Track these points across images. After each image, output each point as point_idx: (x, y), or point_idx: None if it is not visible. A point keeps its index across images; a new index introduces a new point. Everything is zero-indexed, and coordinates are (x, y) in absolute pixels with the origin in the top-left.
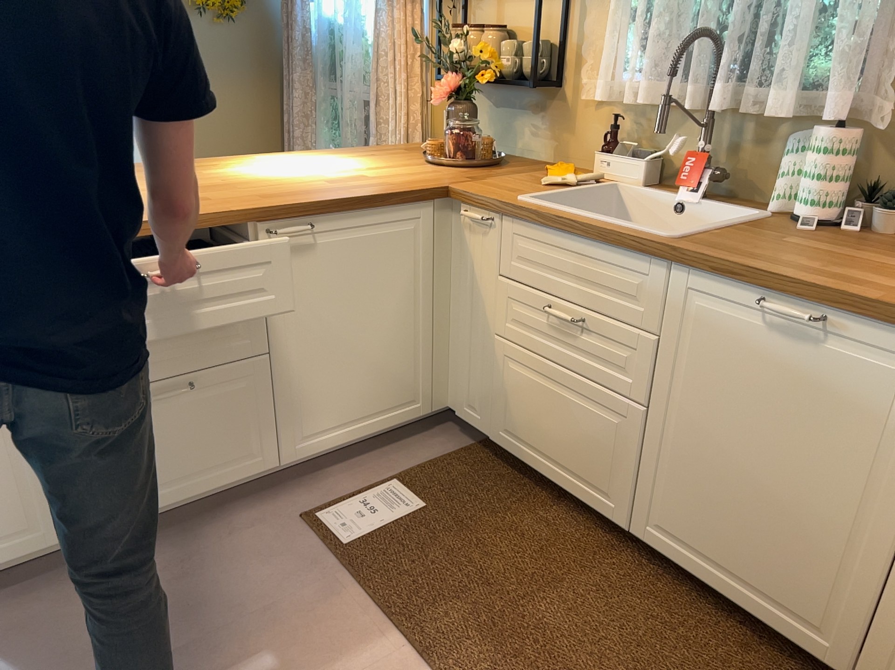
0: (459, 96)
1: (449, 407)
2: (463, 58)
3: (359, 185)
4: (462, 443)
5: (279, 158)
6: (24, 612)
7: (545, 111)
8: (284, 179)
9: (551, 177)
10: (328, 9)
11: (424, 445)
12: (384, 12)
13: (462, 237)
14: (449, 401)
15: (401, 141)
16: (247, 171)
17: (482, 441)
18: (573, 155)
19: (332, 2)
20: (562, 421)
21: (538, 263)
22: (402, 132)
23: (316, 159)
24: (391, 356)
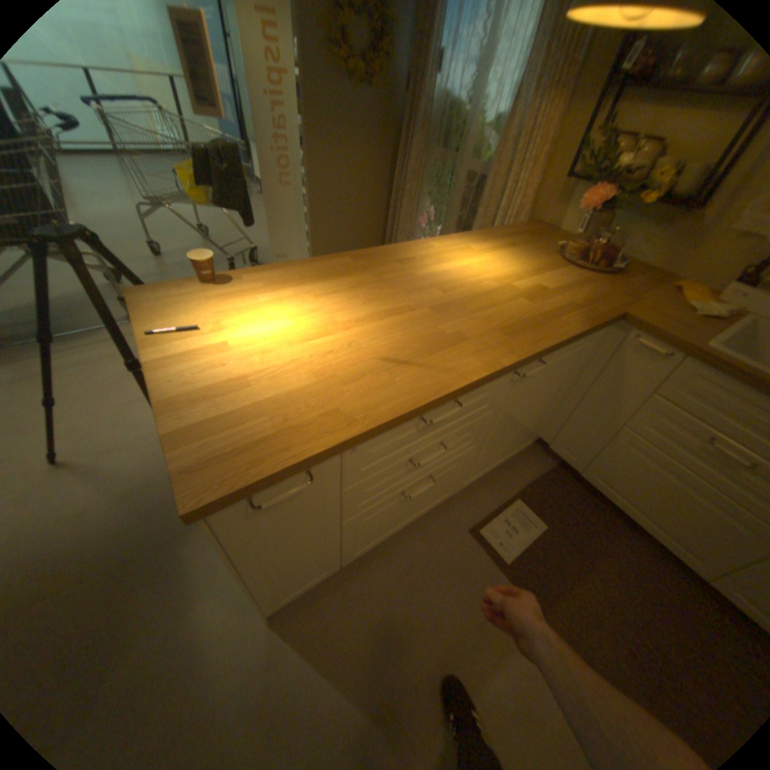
0: (607, 202)
1: (543, 439)
2: (625, 167)
3: (559, 308)
4: (550, 464)
5: (451, 247)
6: (319, 621)
7: (673, 223)
8: (488, 290)
9: (705, 306)
10: (452, 79)
11: (526, 464)
12: (525, 97)
13: (622, 352)
14: (545, 436)
15: (511, 218)
16: (447, 272)
17: (562, 464)
18: (690, 268)
19: (456, 72)
20: (676, 504)
21: (717, 405)
22: (514, 211)
23: (479, 249)
24: (533, 424)
